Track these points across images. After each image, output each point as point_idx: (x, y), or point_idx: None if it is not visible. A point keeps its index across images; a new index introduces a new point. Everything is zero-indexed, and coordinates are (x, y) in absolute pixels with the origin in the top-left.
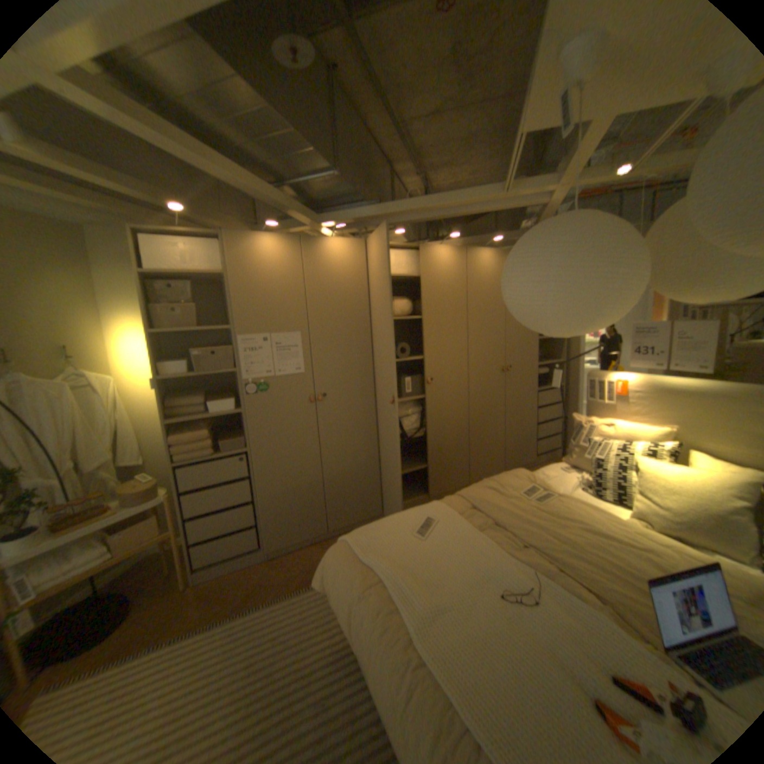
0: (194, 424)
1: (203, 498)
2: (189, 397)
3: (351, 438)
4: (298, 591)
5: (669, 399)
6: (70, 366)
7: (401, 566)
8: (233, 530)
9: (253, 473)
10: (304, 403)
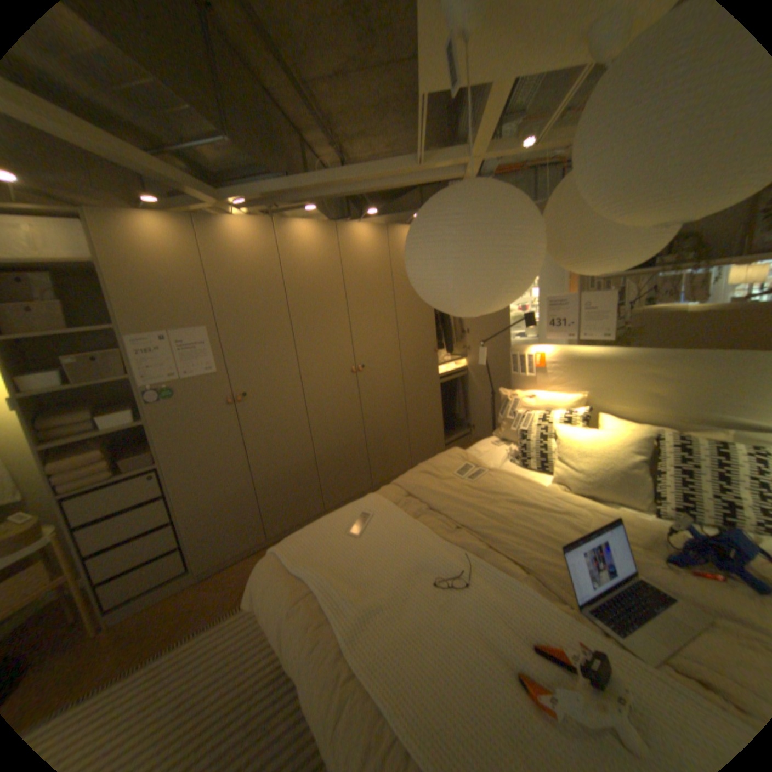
0: (83, 445)
1: (107, 528)
2: (70, 414)
3: (282, 437)
4: (235, 609)
5: (580, 367)
6: None
7: (333, 571)
8: (151, 557)
9: (167, 491)
10: (222, 406)
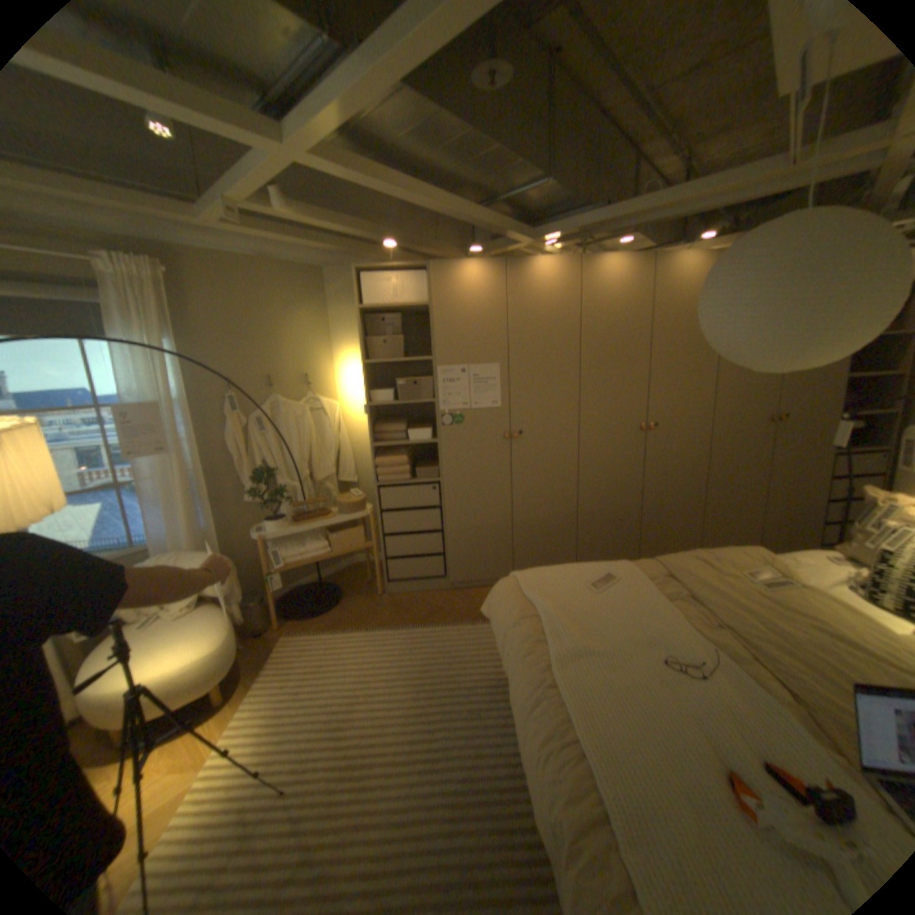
0: (397, 450)
1: (400, 518)
2: (394, 424)
3: (547, 482)
4: (475, 621)
5: None
6: (310, 390)
7: (562, 608)
8: (423, 552)
9: (444, 502)
10: (498, 439)
